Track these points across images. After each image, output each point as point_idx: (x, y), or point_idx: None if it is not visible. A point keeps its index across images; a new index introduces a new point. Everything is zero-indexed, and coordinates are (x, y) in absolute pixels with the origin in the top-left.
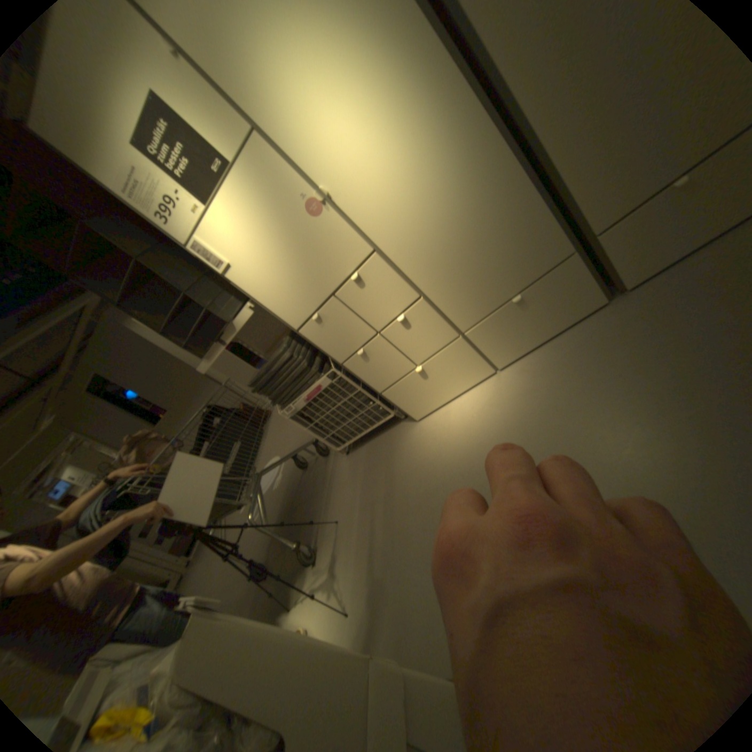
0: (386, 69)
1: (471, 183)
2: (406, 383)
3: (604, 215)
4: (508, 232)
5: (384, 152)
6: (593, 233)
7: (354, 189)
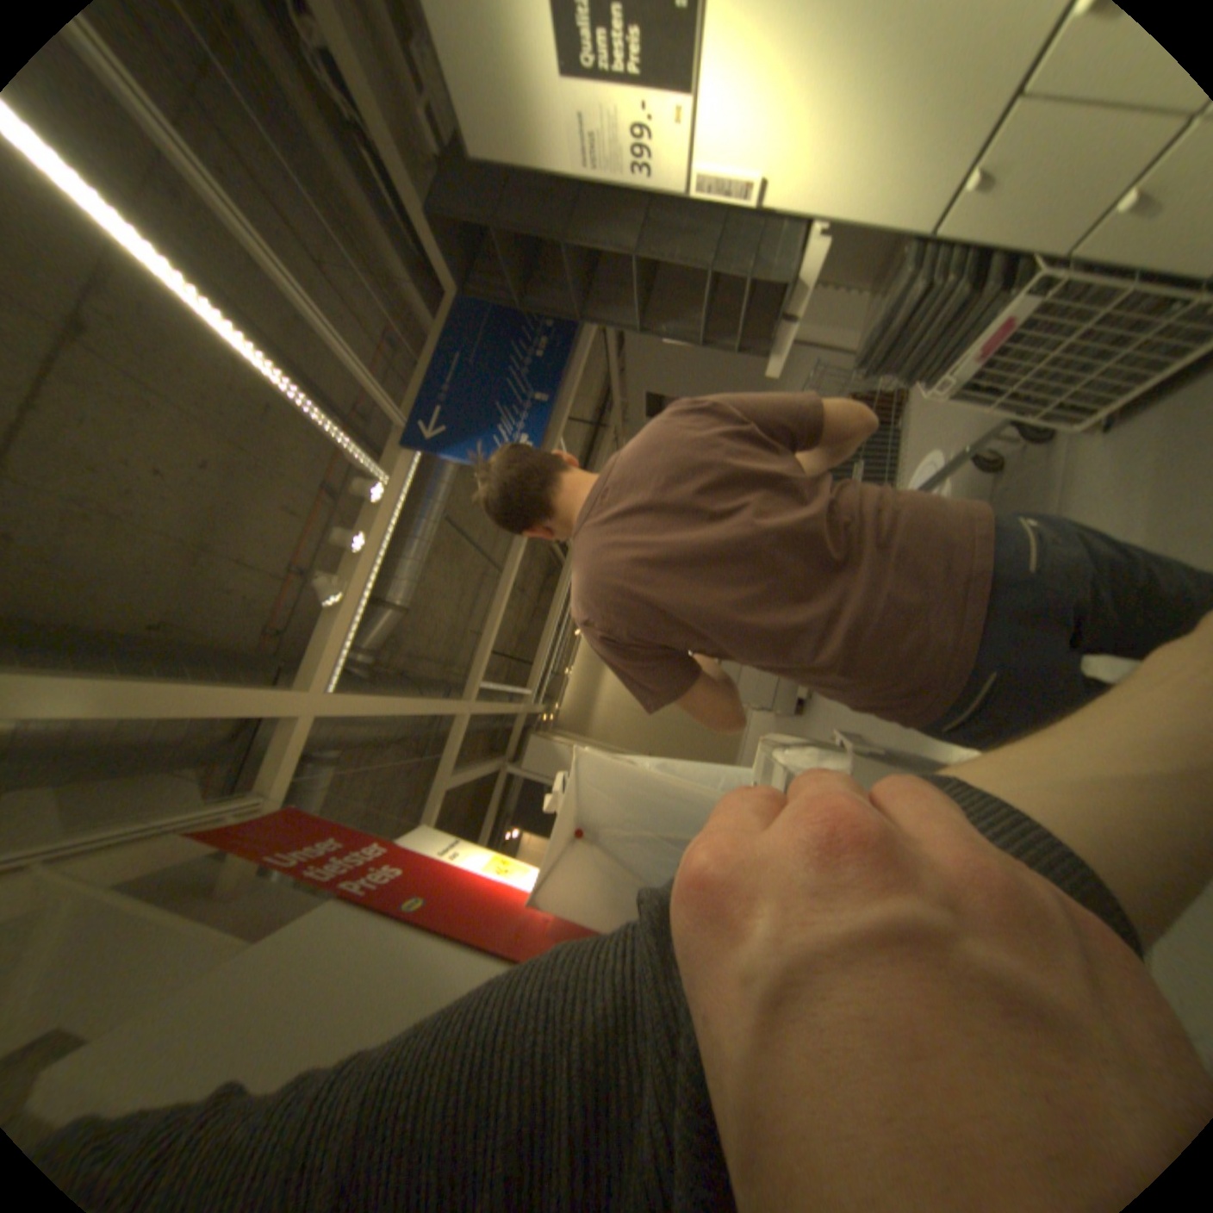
0: None
1: None
2: None
3: None
4: None
5: None
6: None
7: None
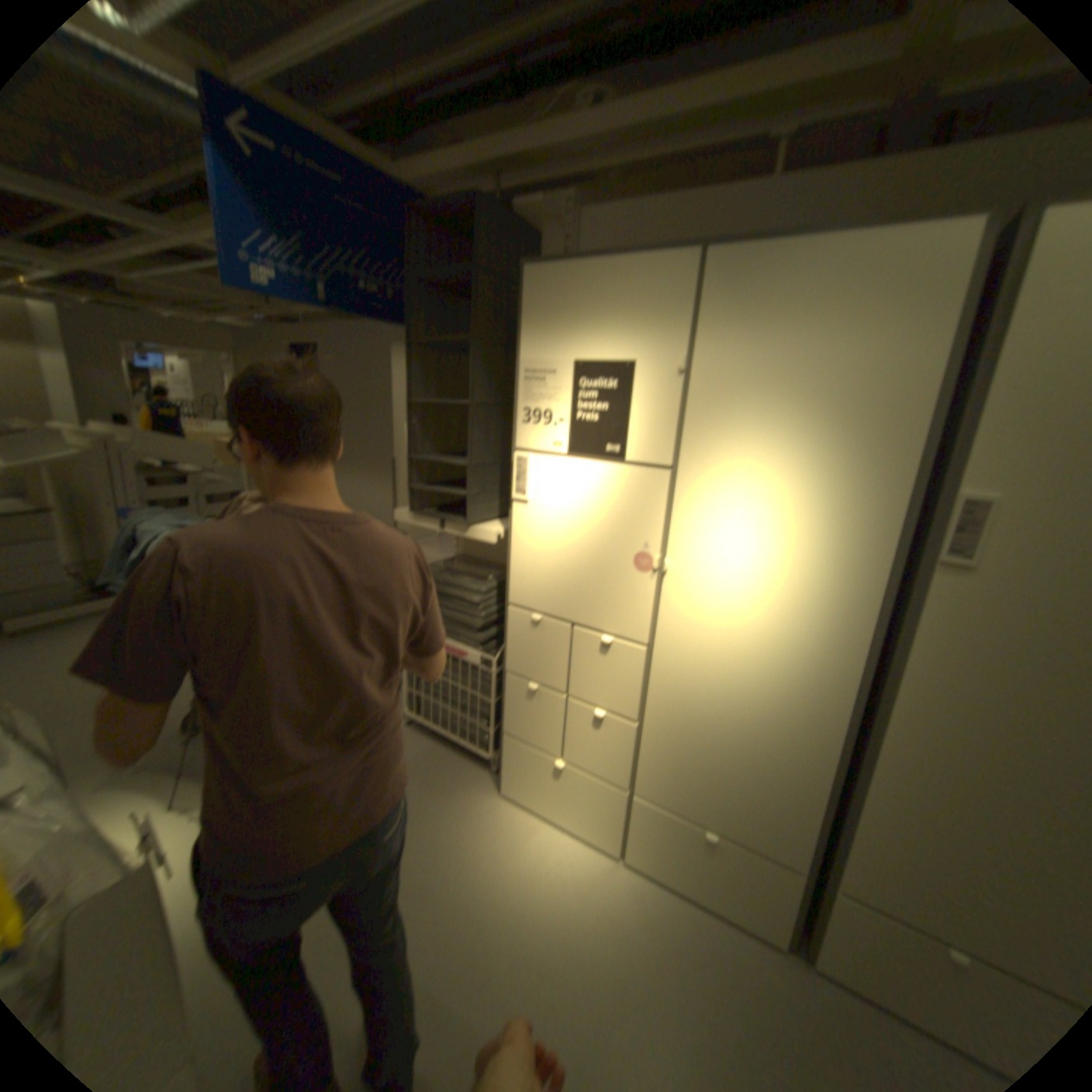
0: (814, 573)
1: (782, 717)
2: (533, 758)
3: (861, 886)
4: (767, 786)
5: (743, 610)
6: (836, 884)
7: (688, 596)
